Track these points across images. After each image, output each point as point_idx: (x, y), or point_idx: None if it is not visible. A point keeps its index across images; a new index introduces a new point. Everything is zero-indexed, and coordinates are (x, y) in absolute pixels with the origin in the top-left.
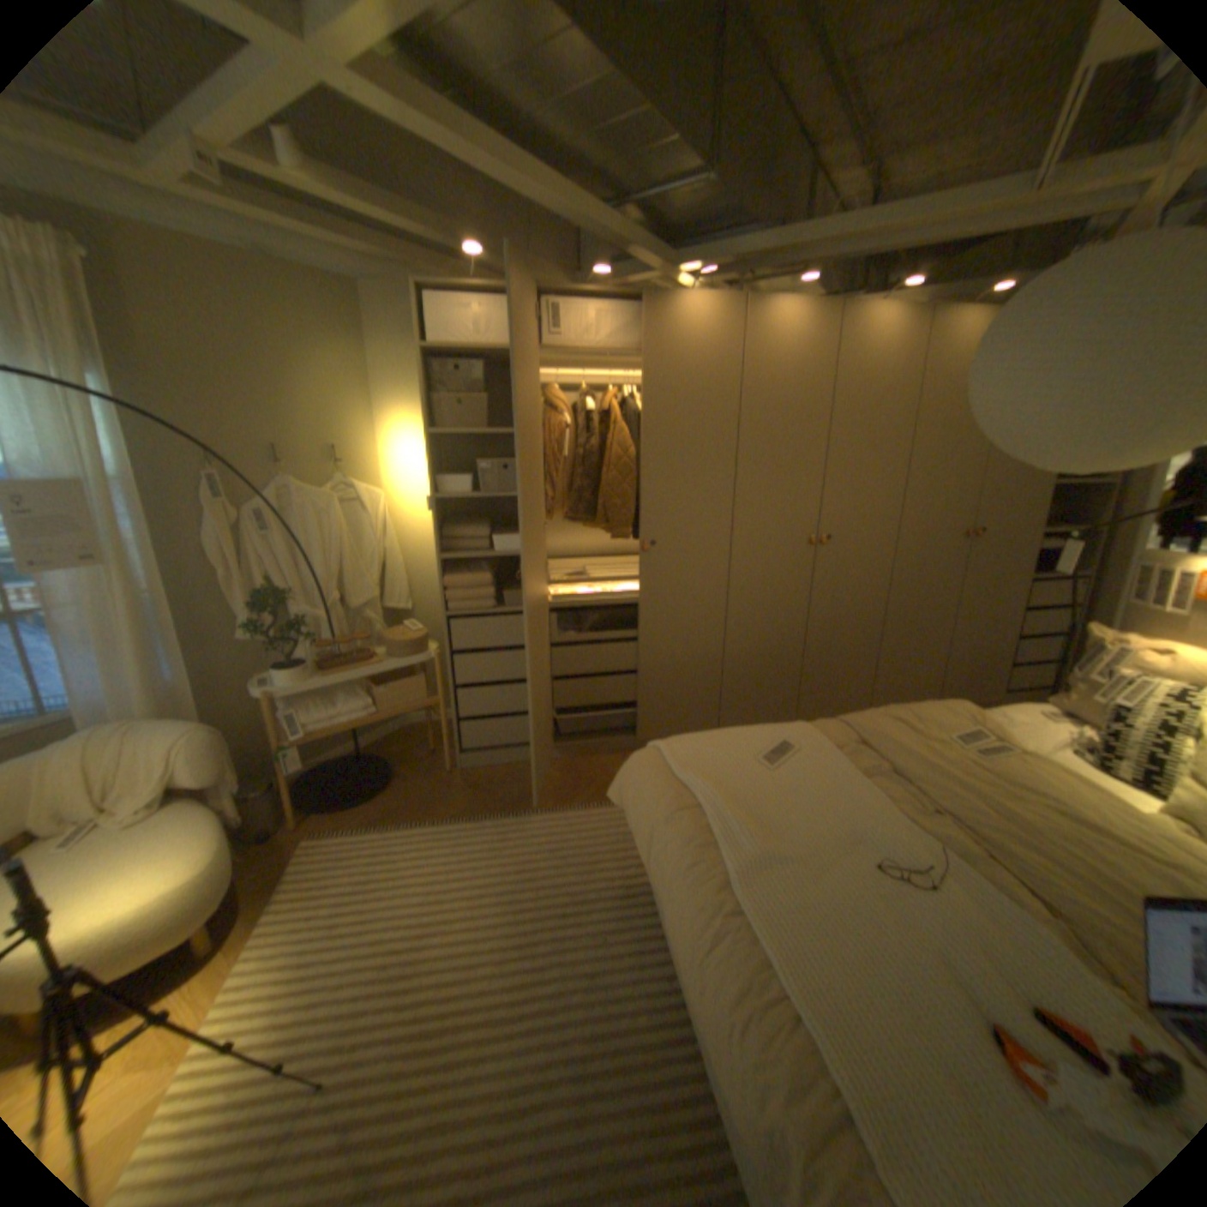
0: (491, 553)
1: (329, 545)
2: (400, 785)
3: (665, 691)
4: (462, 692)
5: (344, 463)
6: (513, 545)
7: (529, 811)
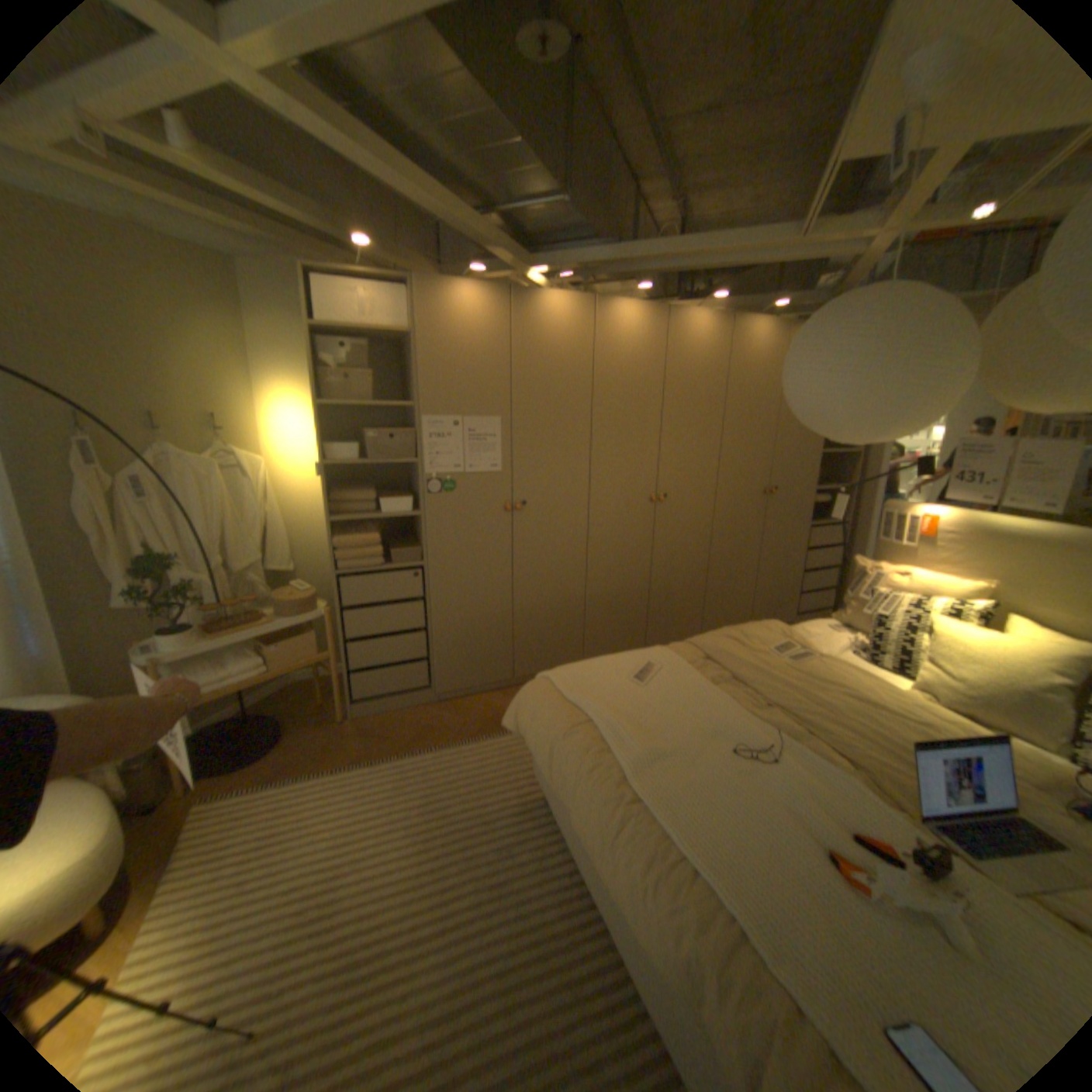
0: (377, 515)
1: (210, 511)
2: (292, 741)
3: (538, 632)
4: (350, 646)
5: (225, 431)
6: (399, 508)
7: (424, 750)
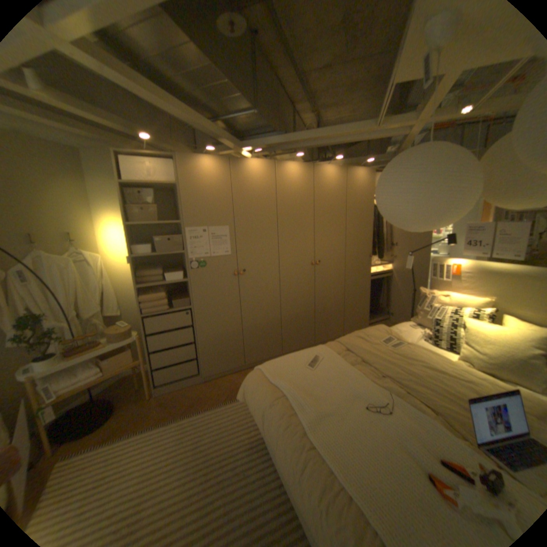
0: (164, 282)
1: (68, 286)
2: (119, 414)
3: (257, 338)
4: (152, 355)
5: (76, 242)
6: (175, 277)
7: (195, 413)
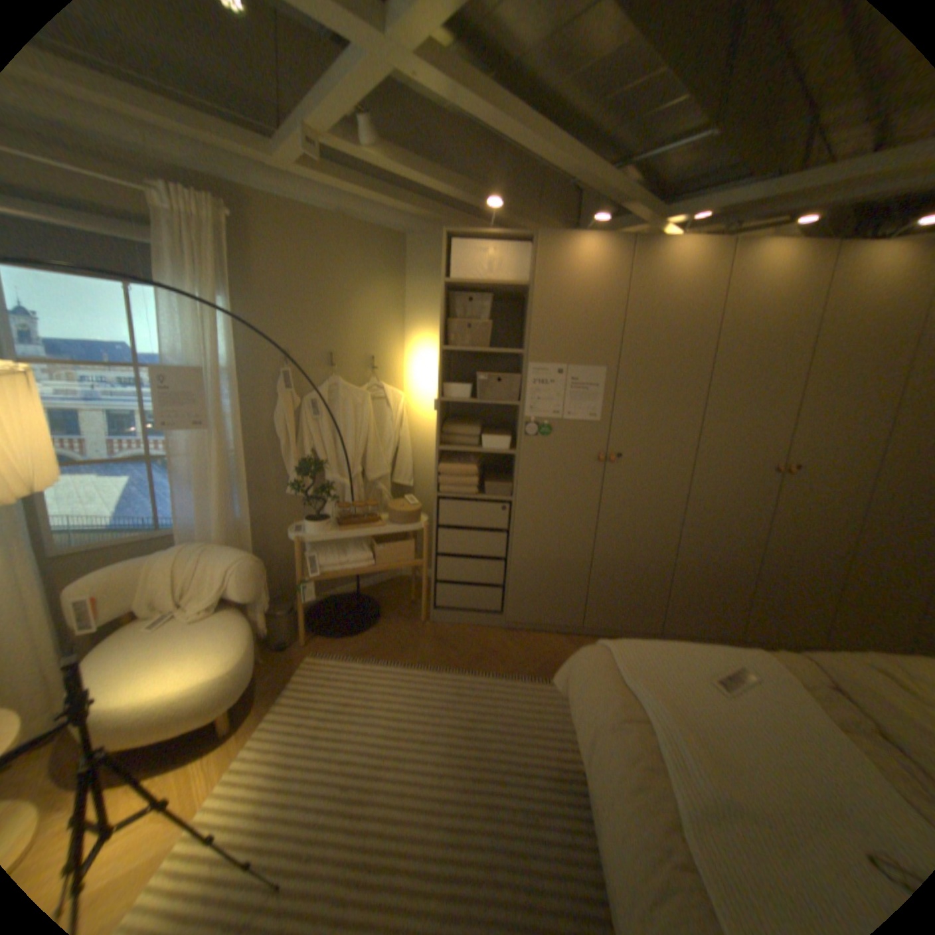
0: (478, 448)
1: (359, 430)
2: (385, 625)
3: (616, 587)
4: (442, 558)
5: (379, 369)
6: (497, 444)
7: (483, 671)
